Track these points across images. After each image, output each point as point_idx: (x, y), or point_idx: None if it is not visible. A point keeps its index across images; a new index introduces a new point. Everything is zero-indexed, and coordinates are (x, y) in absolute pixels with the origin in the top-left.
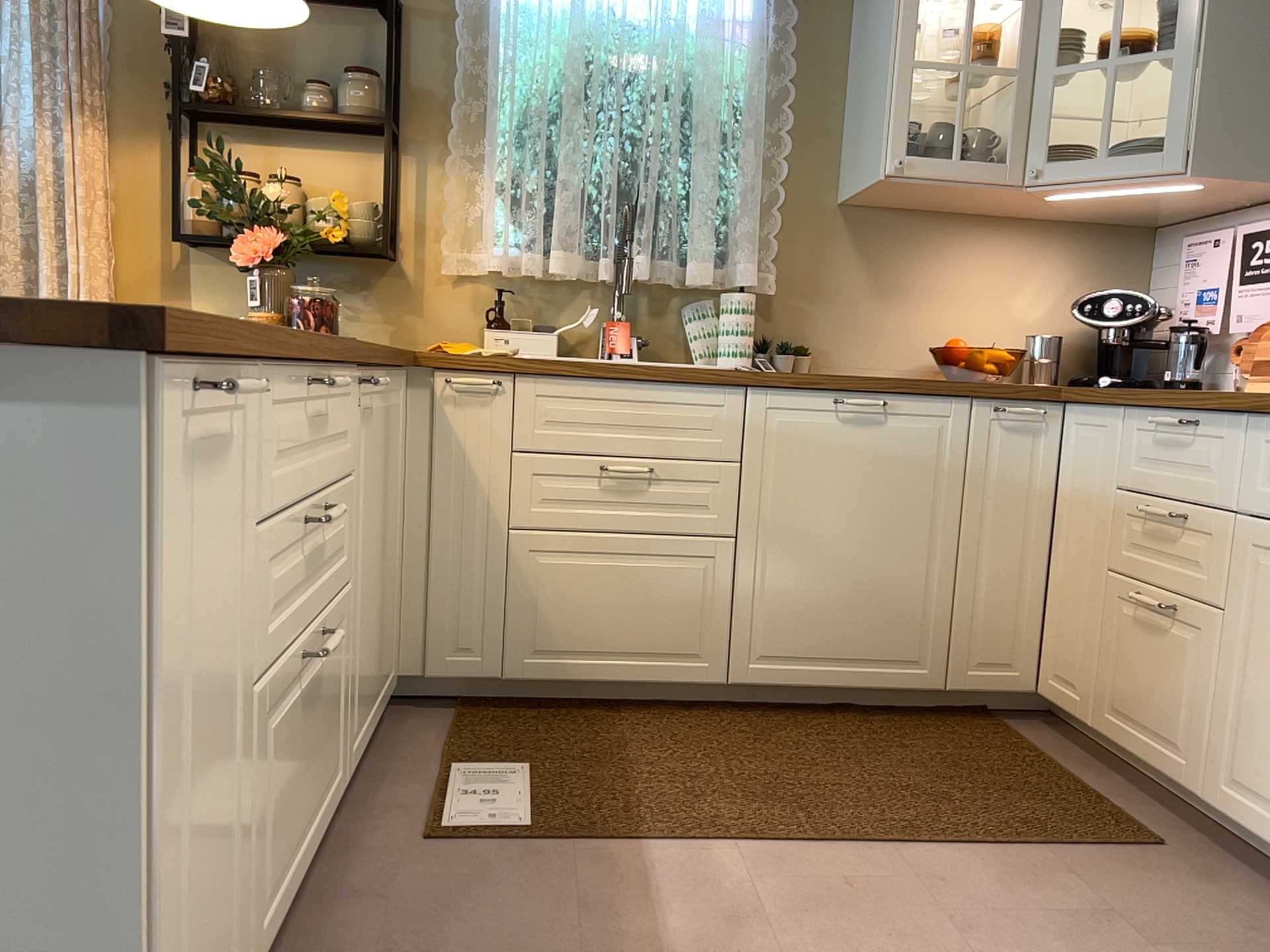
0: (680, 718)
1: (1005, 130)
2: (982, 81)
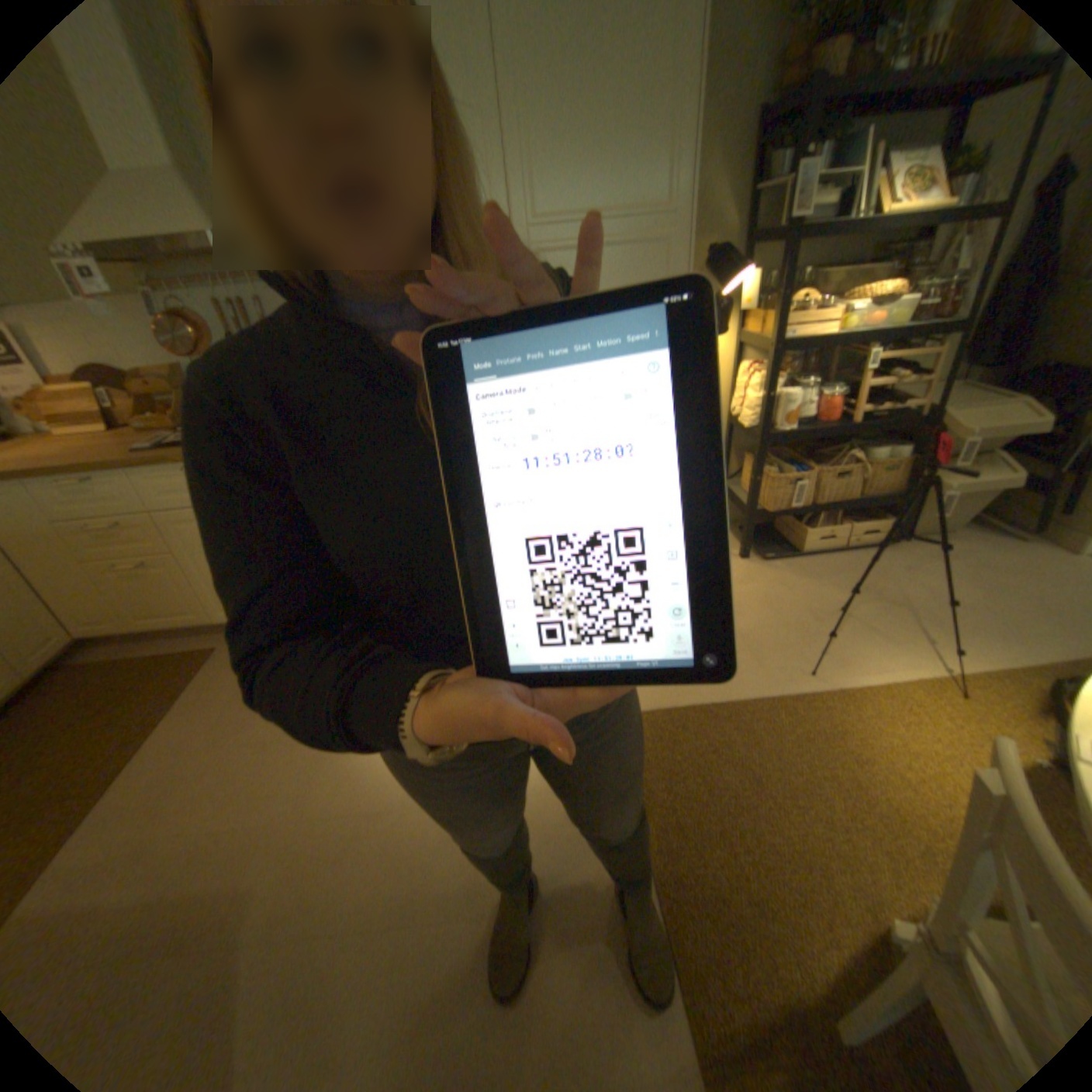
0: None
1: None
2: None
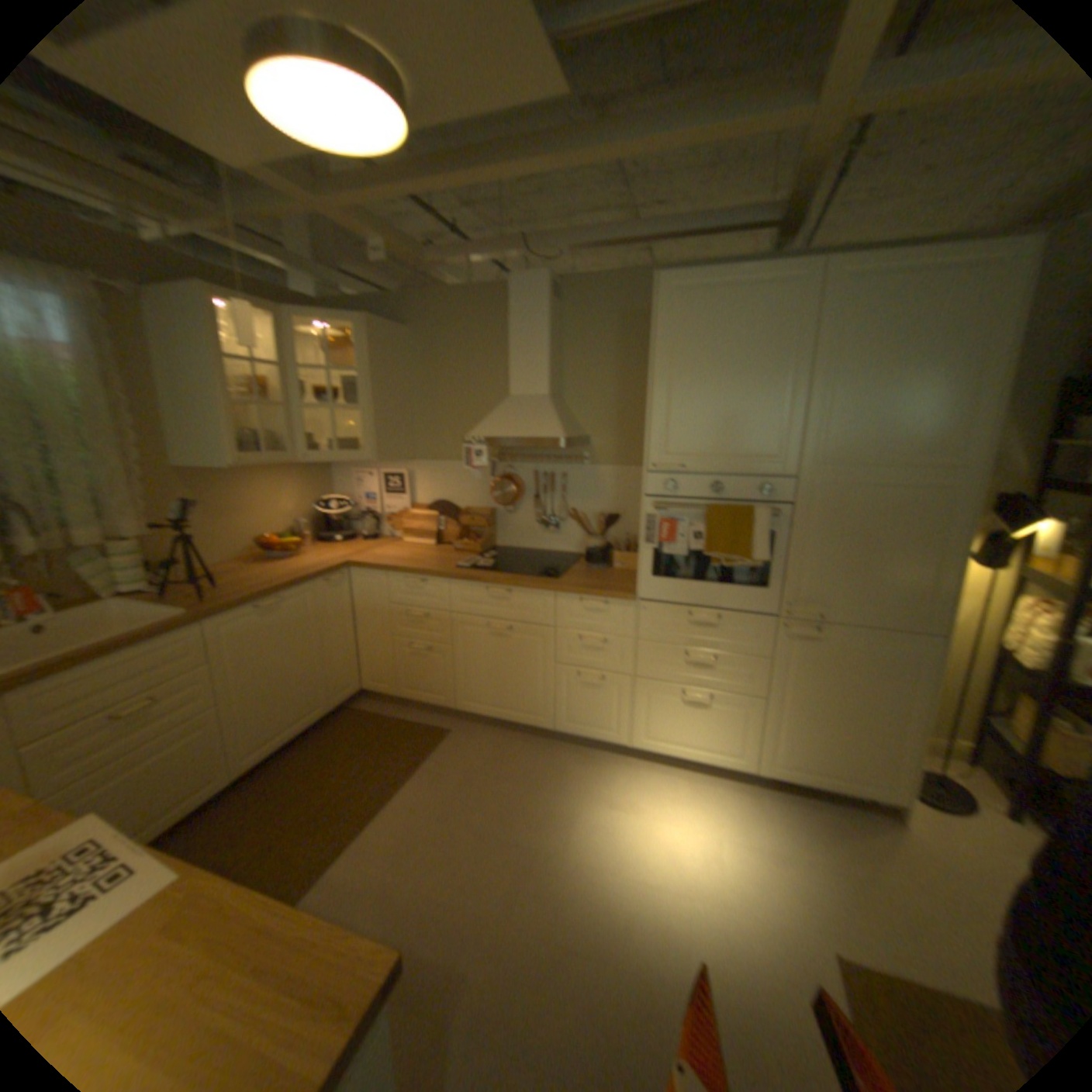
0: (210, 823)
1: (278, 432)
2: (256, 402)
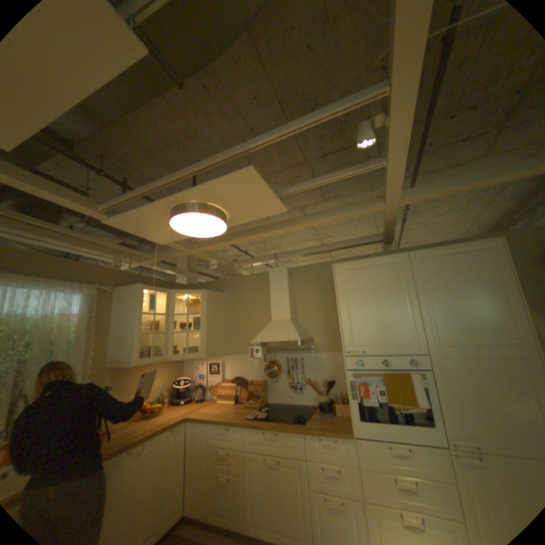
0: None
1: (159, 345)
2: (151, 332)
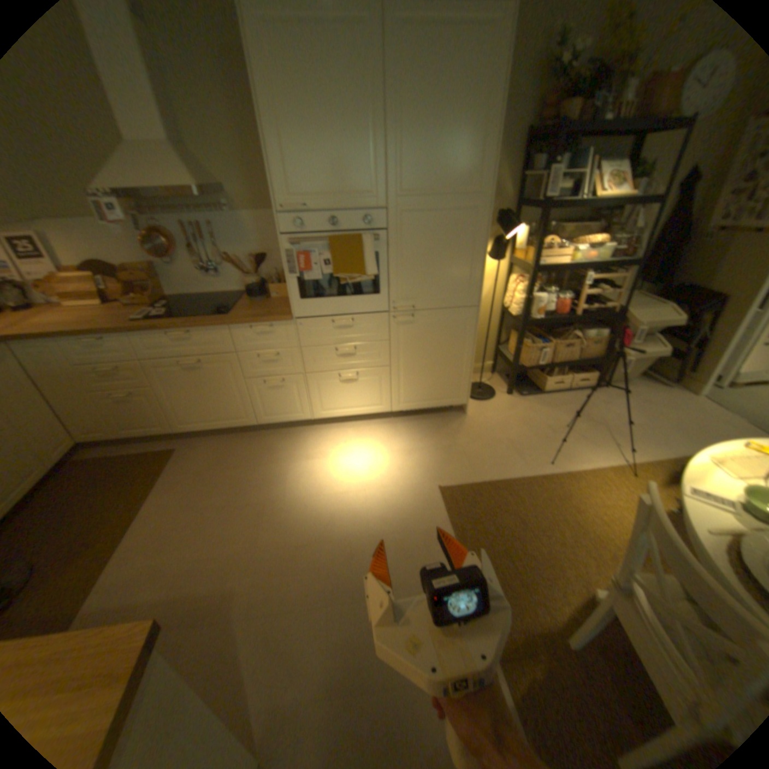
0: None
1: None
2: None
